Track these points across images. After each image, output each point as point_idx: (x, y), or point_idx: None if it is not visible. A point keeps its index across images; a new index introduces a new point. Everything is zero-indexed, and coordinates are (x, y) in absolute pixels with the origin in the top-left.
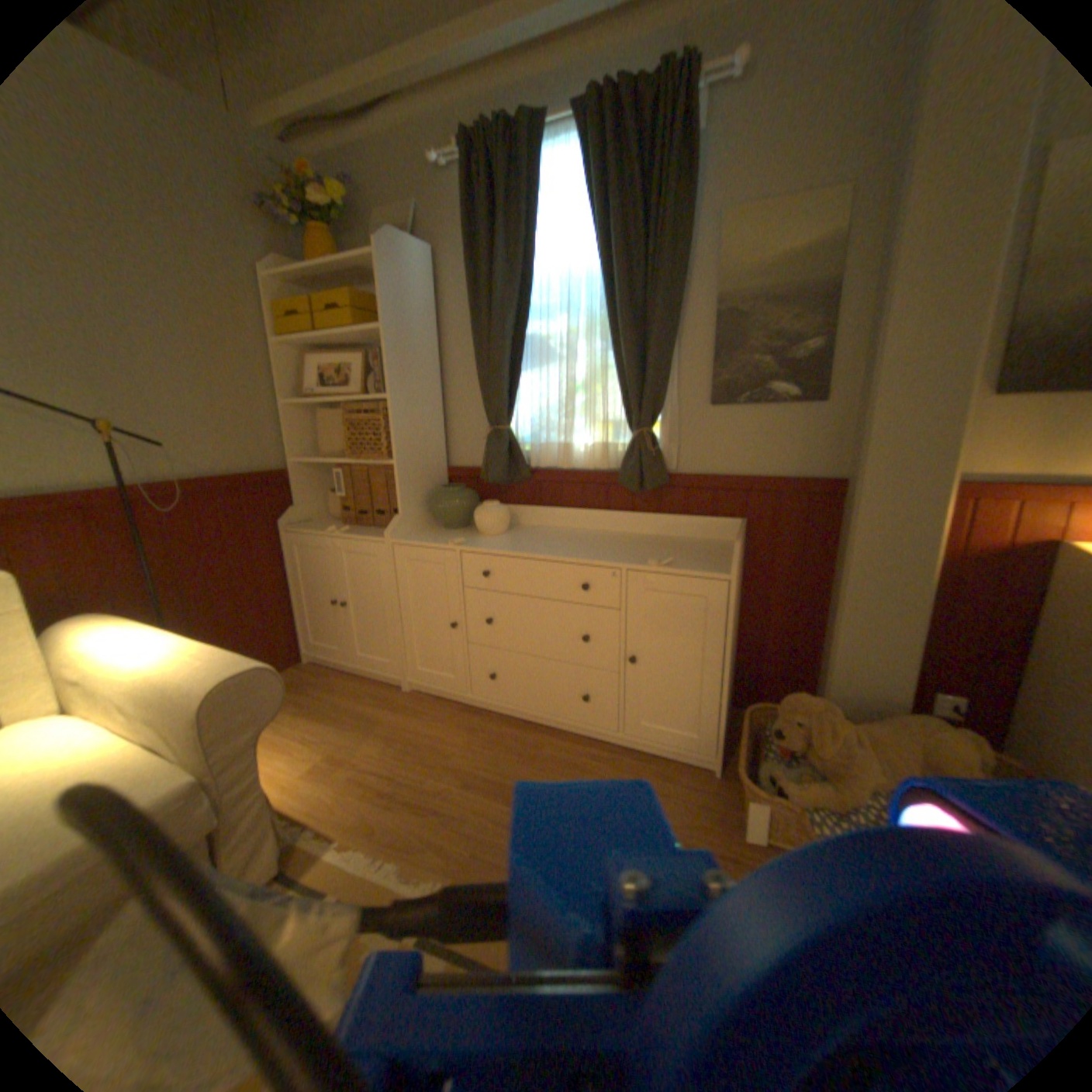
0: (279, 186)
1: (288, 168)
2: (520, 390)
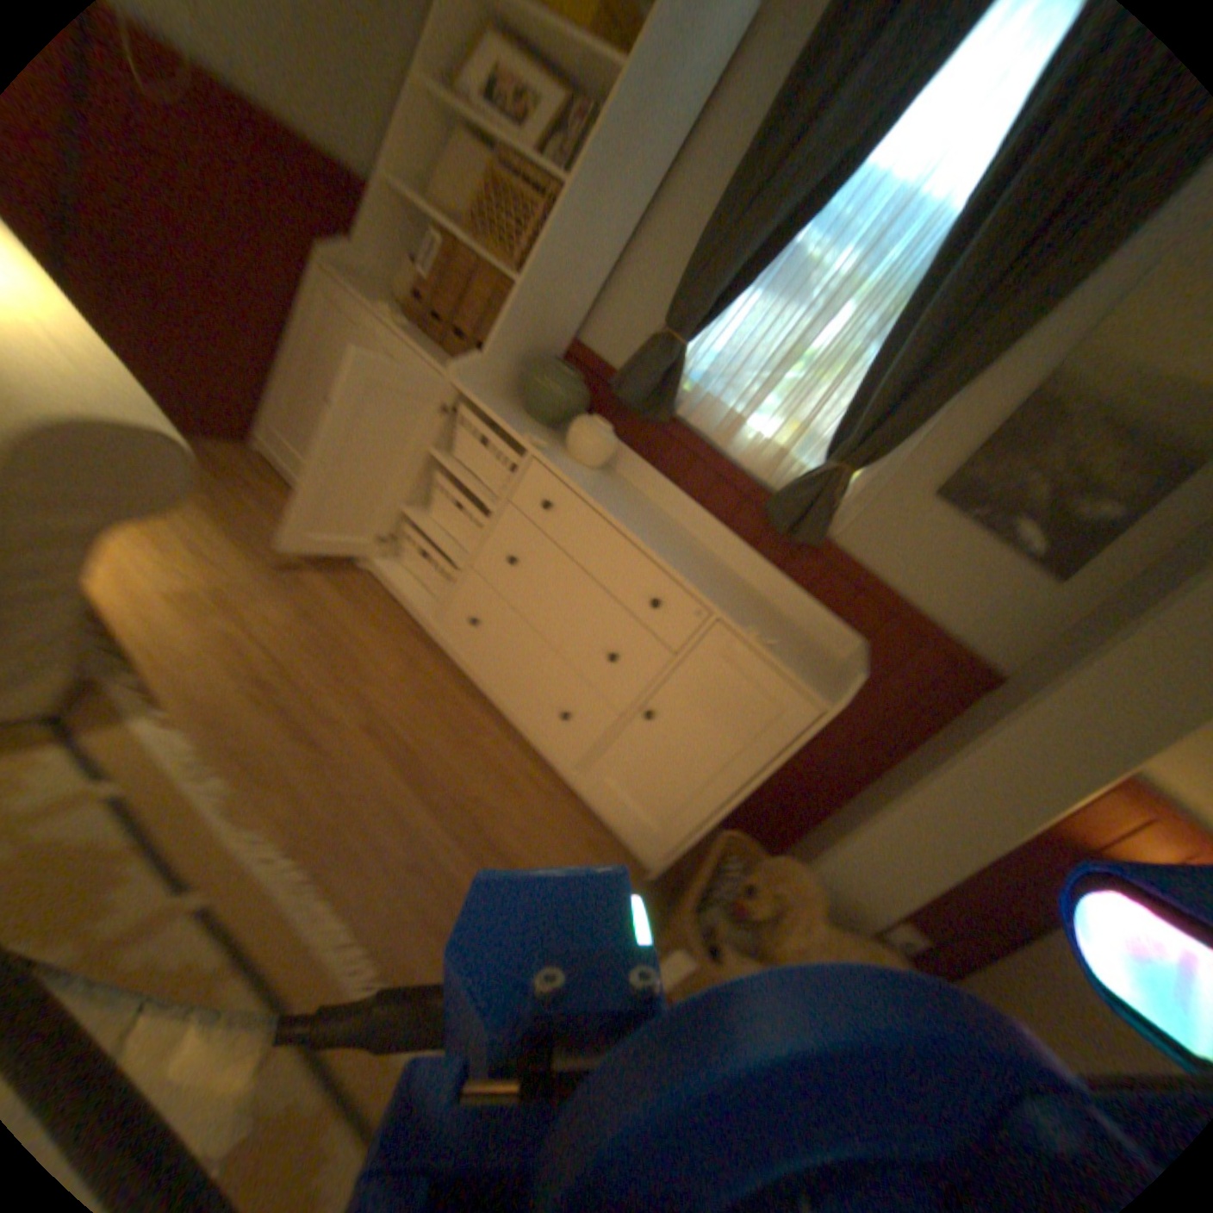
0: None
1: None
2: (733, 310)
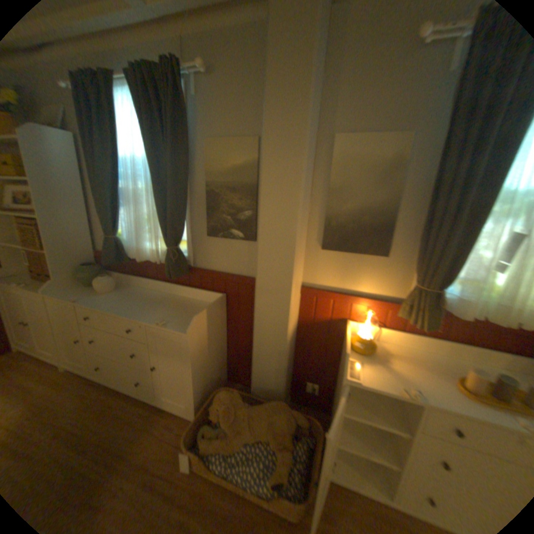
0: None
1: None
2: (117, 219)
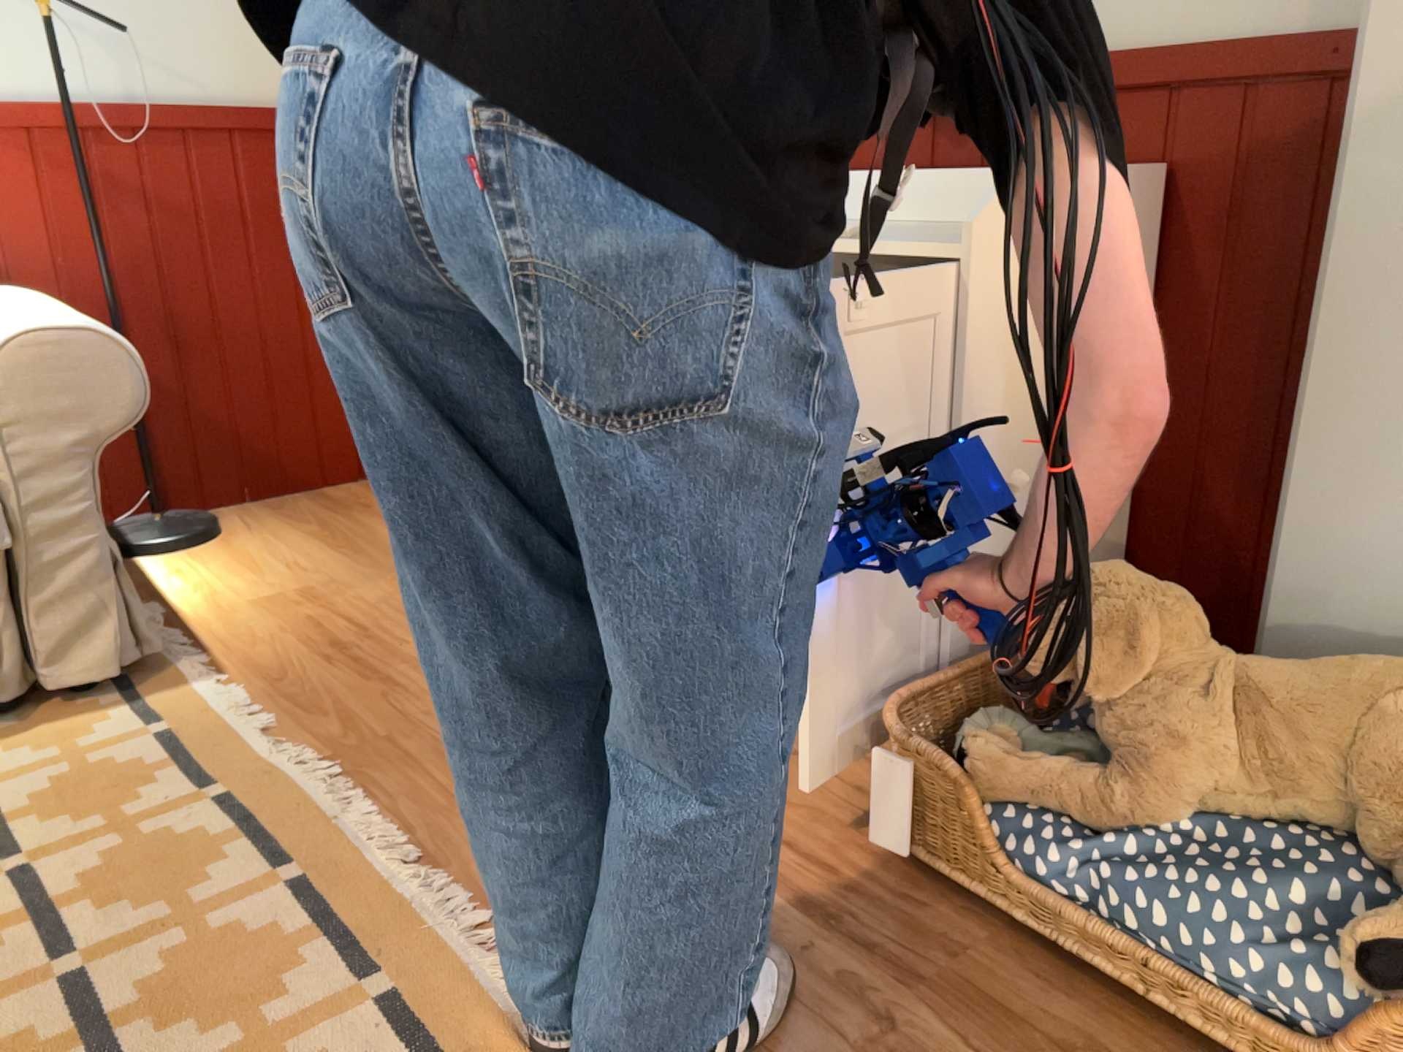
0: None
1: None
2: None
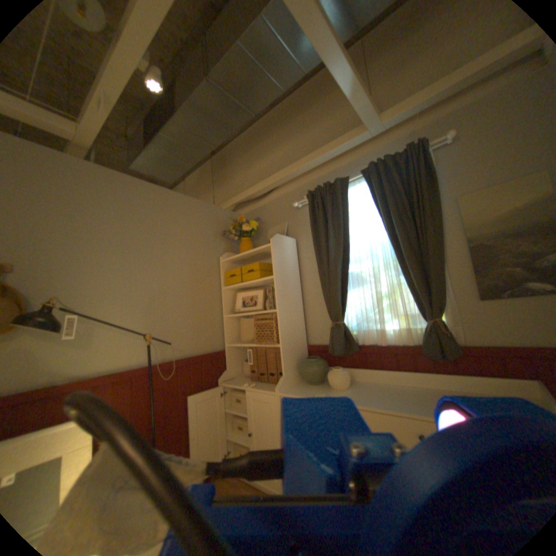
0: (231, 226)
1: (235, 220)
2: (348, 301)
